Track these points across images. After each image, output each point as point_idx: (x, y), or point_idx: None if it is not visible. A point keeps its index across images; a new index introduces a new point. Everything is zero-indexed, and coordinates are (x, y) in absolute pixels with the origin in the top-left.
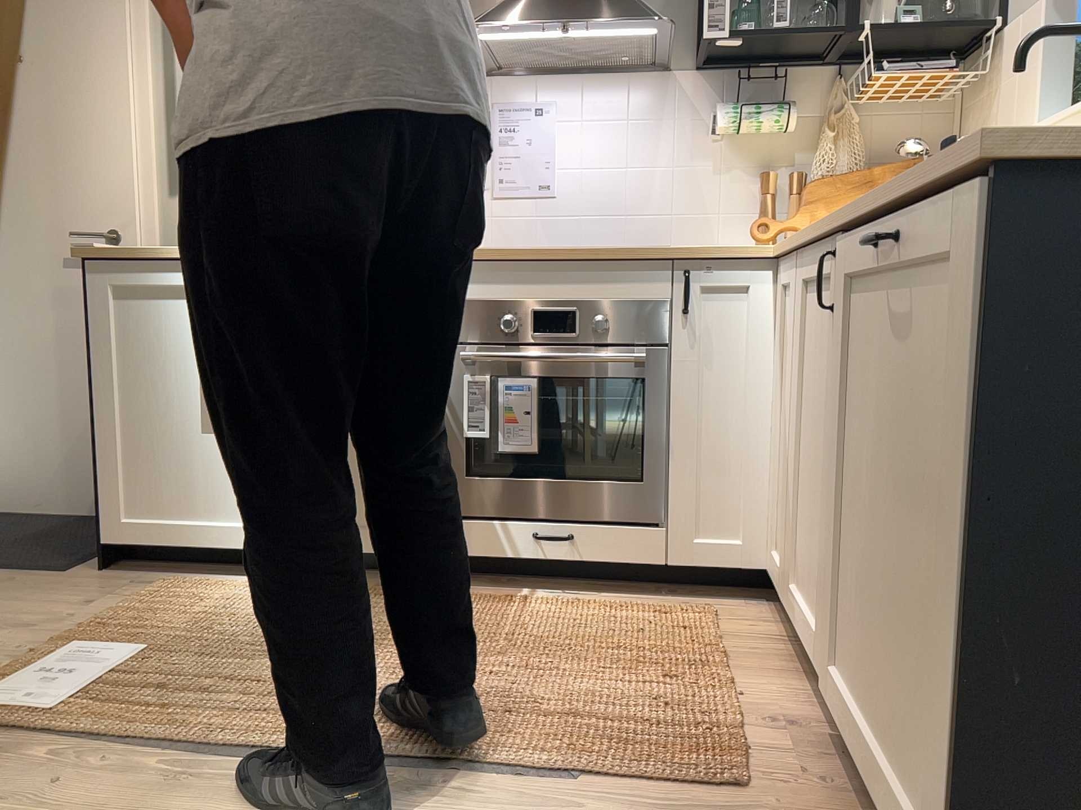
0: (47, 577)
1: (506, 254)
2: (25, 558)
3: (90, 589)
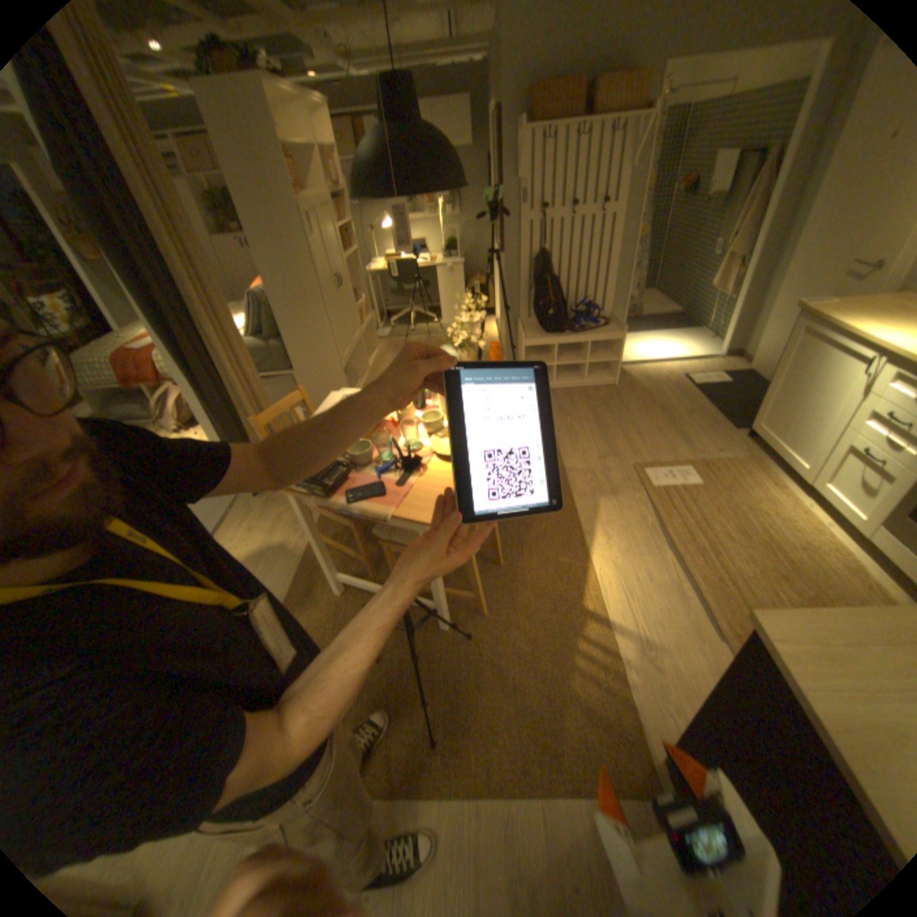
0: (728, 428)
1: None
2: (735, 413)
3: (731, 443)
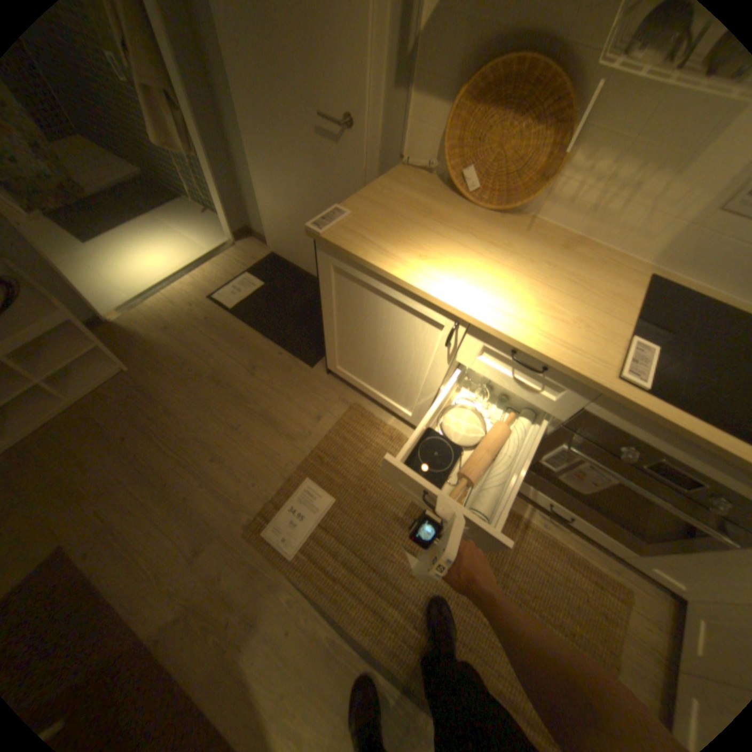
0: (305, 369)
1: (679, 431)
2: (298, 340)
3: (321, 396)
